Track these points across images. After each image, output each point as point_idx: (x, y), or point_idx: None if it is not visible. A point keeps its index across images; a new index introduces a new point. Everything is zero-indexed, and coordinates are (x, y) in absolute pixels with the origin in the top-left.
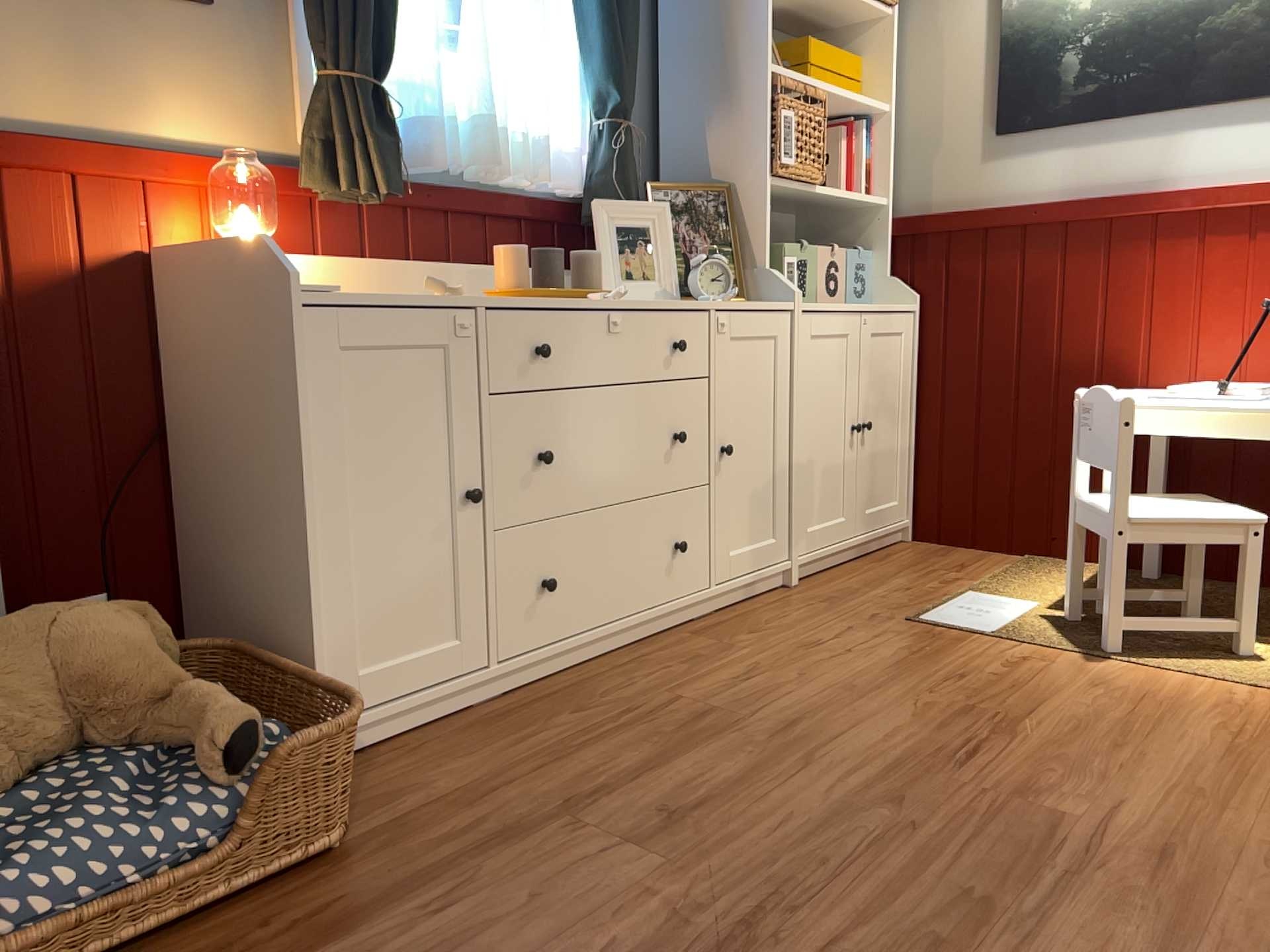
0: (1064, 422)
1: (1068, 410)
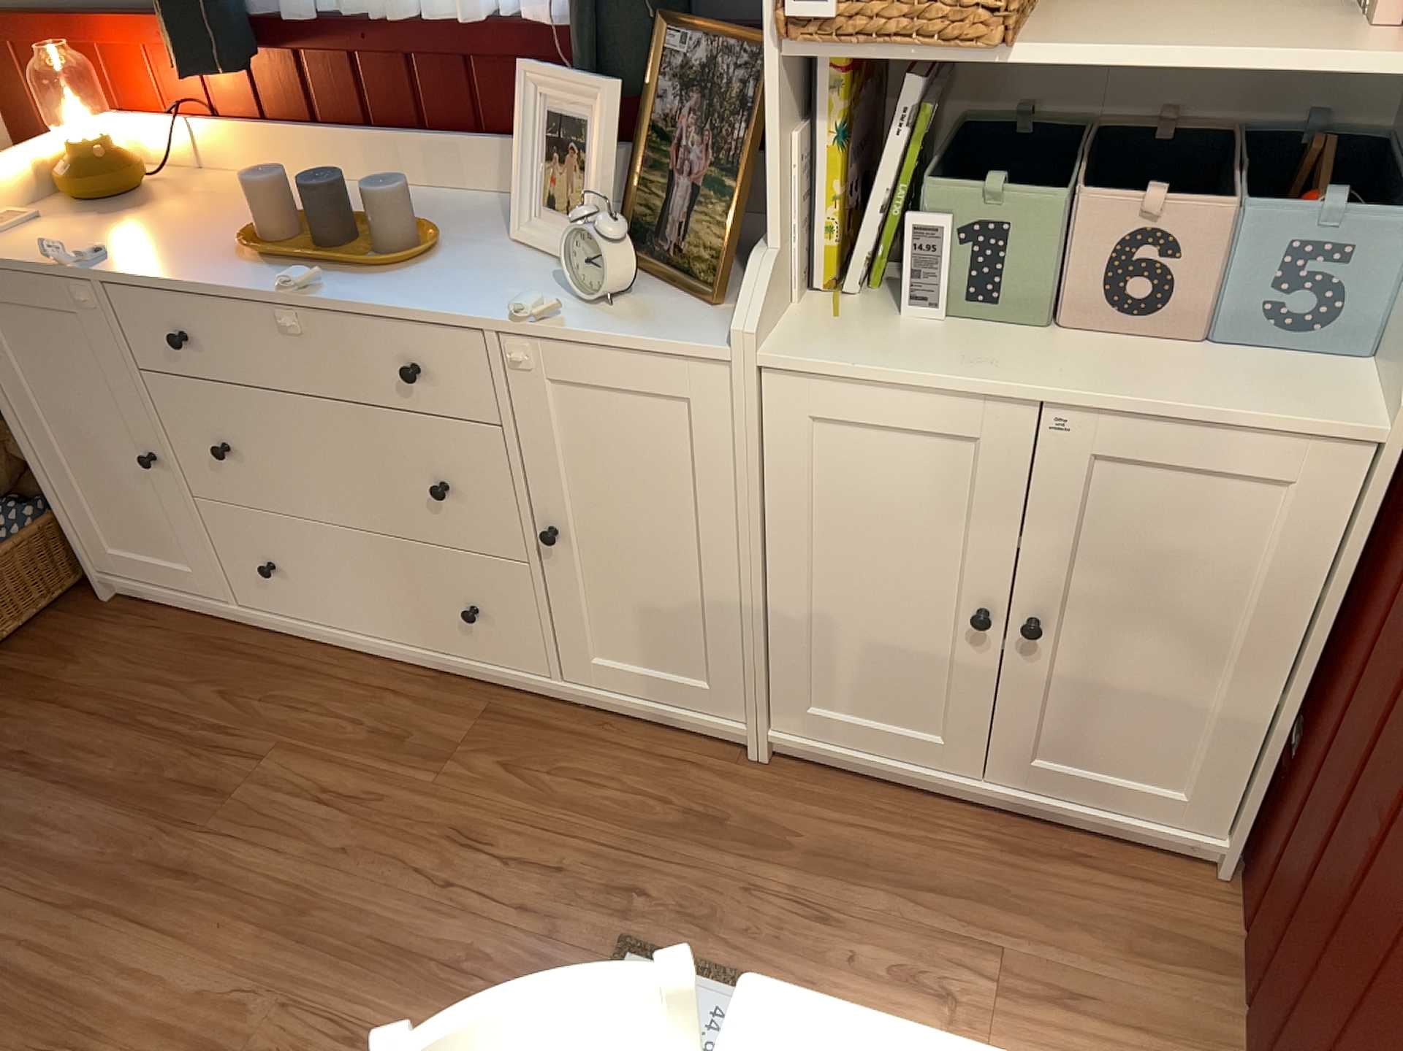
0: (1358, 1016)
1: (1373, 1005)
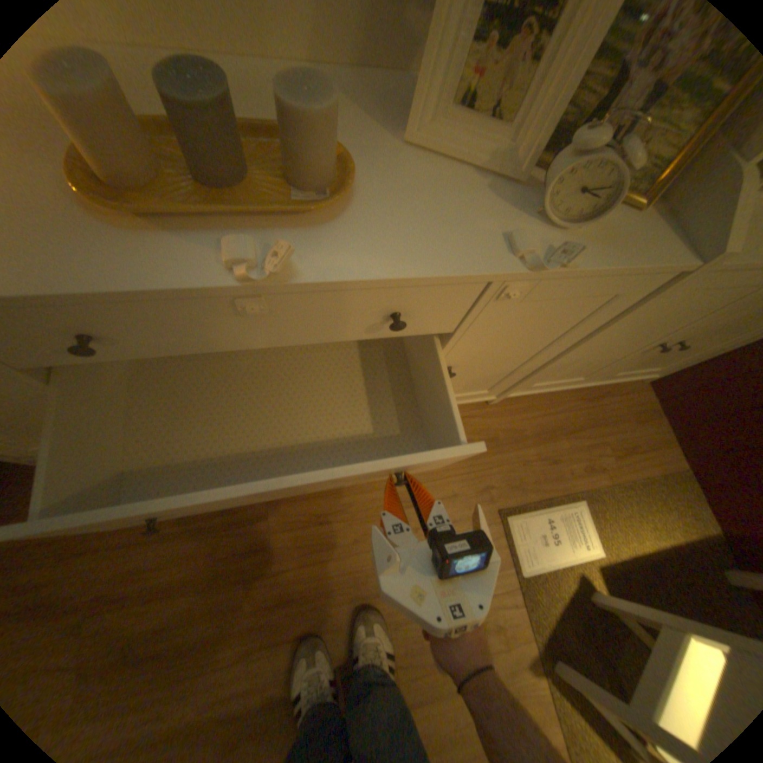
0: None
1: None
